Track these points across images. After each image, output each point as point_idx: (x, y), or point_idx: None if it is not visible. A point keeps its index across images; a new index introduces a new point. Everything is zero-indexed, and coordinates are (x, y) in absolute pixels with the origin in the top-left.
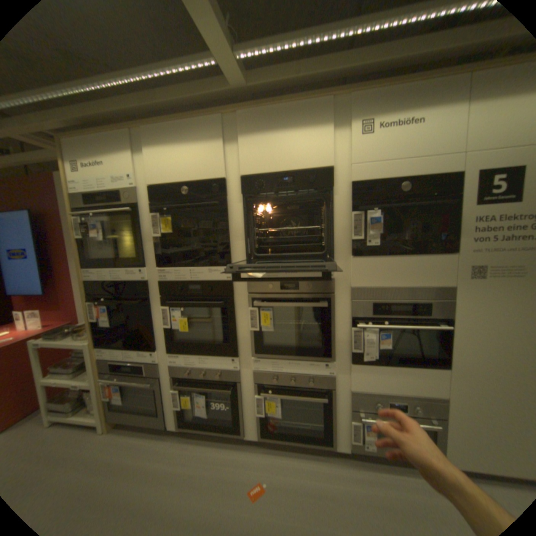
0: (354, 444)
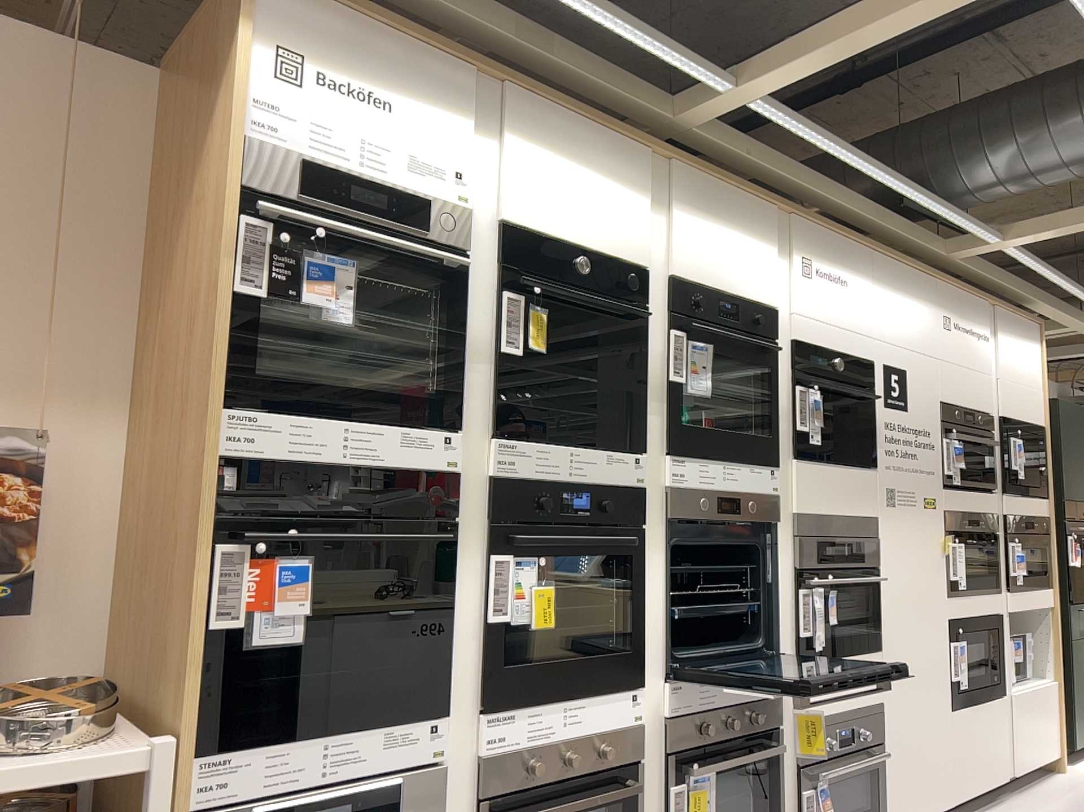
0: None
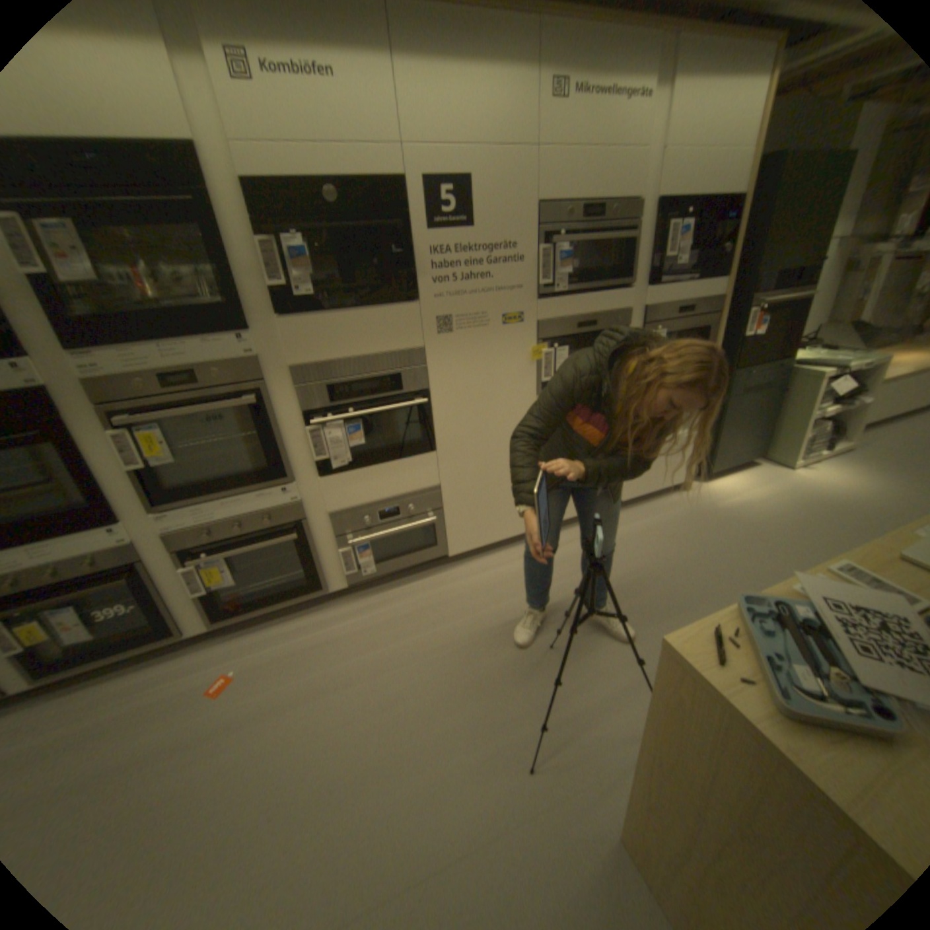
0: (346, 575)
